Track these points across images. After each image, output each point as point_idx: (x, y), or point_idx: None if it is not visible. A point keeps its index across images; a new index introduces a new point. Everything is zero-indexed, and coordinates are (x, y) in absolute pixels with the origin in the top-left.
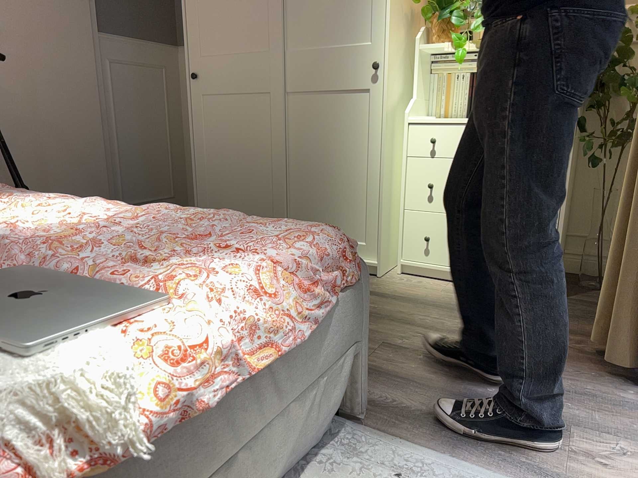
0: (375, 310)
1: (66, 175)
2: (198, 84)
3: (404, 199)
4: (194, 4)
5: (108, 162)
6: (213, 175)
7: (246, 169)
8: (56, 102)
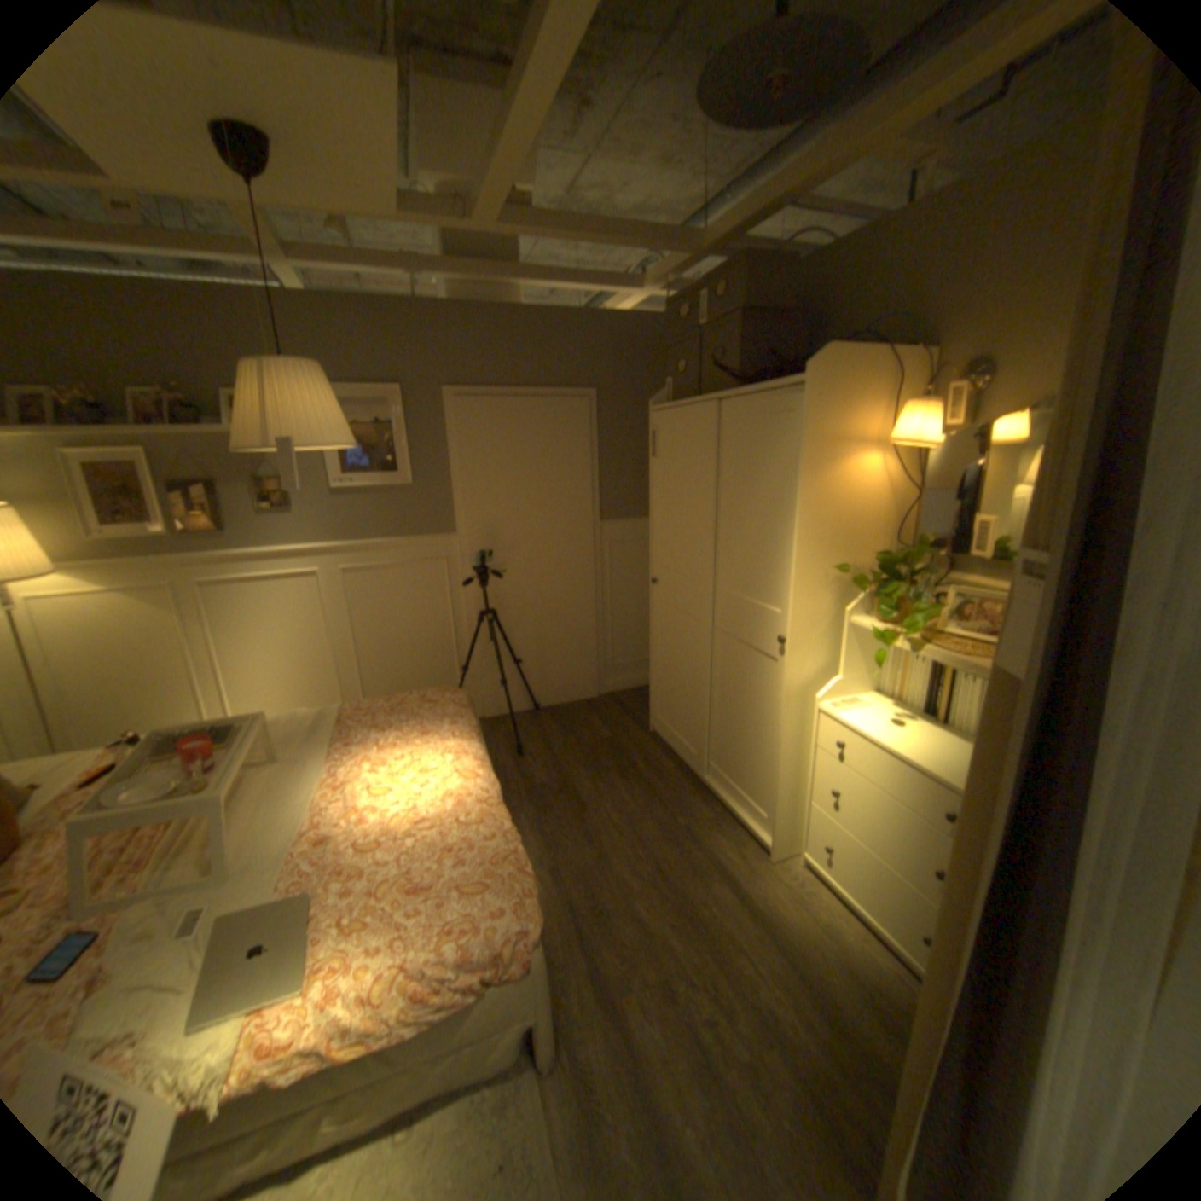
0: (714, 919)
1: (558, 646)
2: (657, 590)
3: (811, 792)
4: (657, 518)
5: (598, 632)
6: (662, 676)
7: (683, 685)
8: (555, 589)
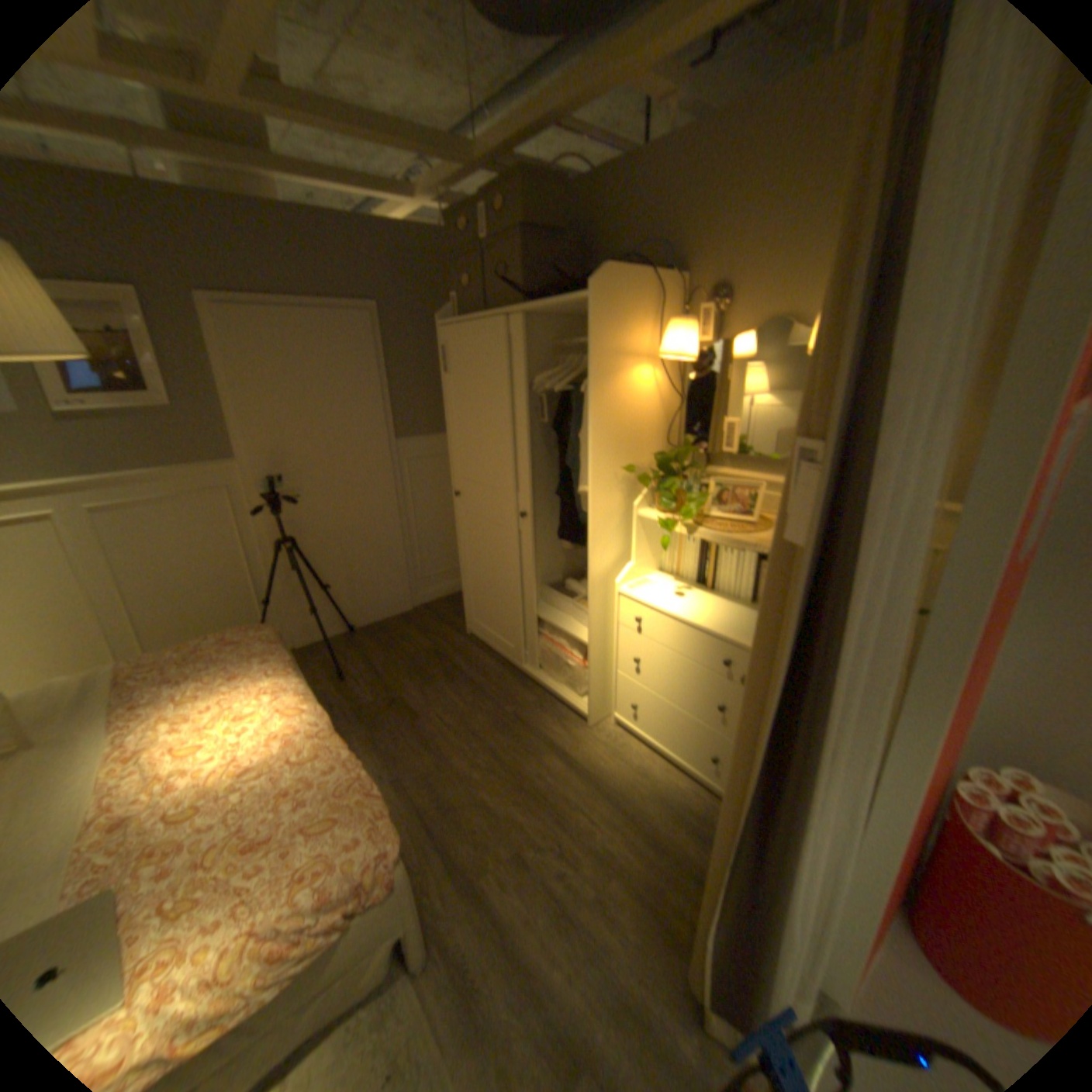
0: (548, 786)
1: (365, 565)
2: (460, 501)
3: (615, 661)
4: (454, 432)
5: (404, 547)
6: (473, 581)
7: (494, 586)
8: (354, 509)
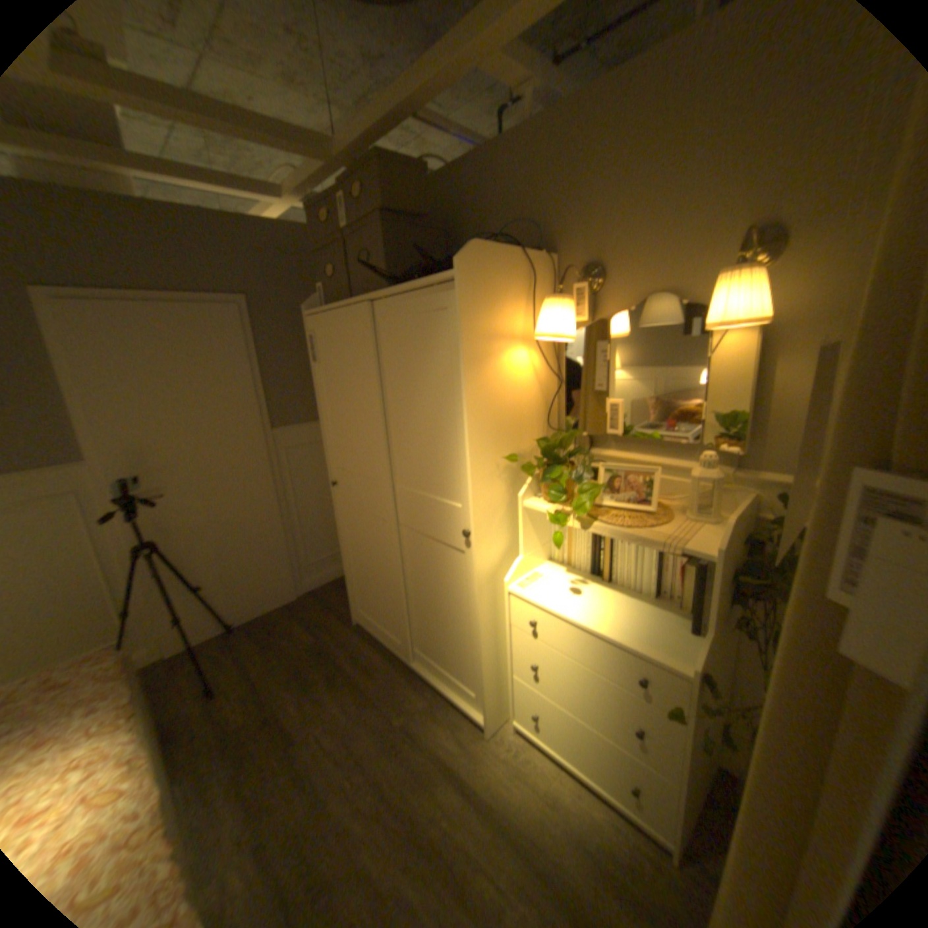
0: (443, 838)
1: (241, 561)
2: (337, 491)
3: (510, 667)
4: (326, 422)
5: (285, 537)
6: (355, 573)
7: (376, 580)
8: (227, 504)
